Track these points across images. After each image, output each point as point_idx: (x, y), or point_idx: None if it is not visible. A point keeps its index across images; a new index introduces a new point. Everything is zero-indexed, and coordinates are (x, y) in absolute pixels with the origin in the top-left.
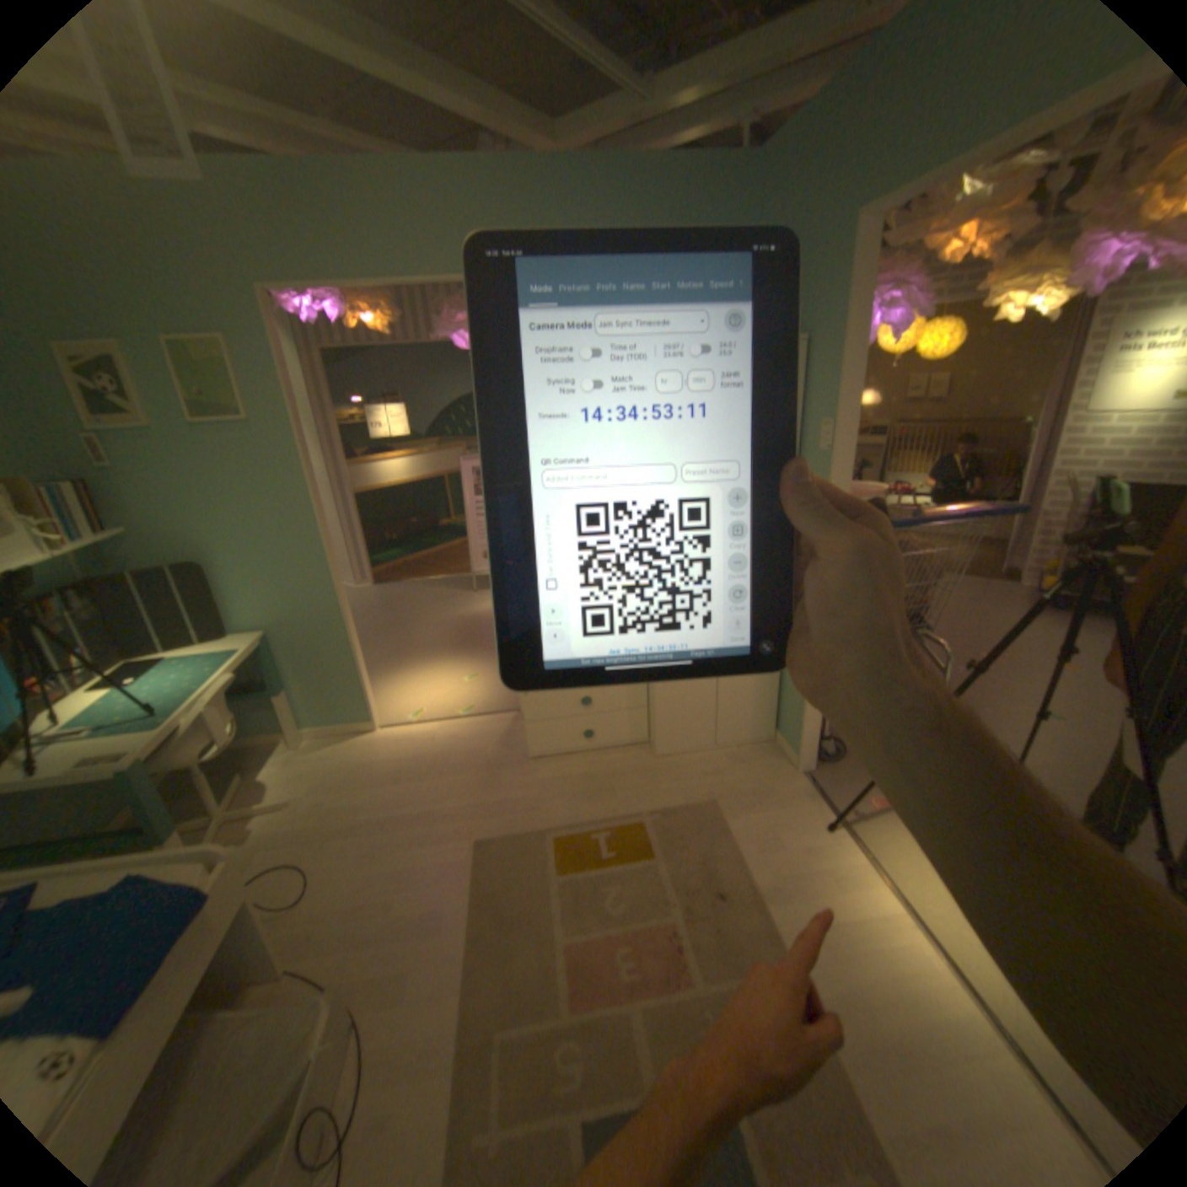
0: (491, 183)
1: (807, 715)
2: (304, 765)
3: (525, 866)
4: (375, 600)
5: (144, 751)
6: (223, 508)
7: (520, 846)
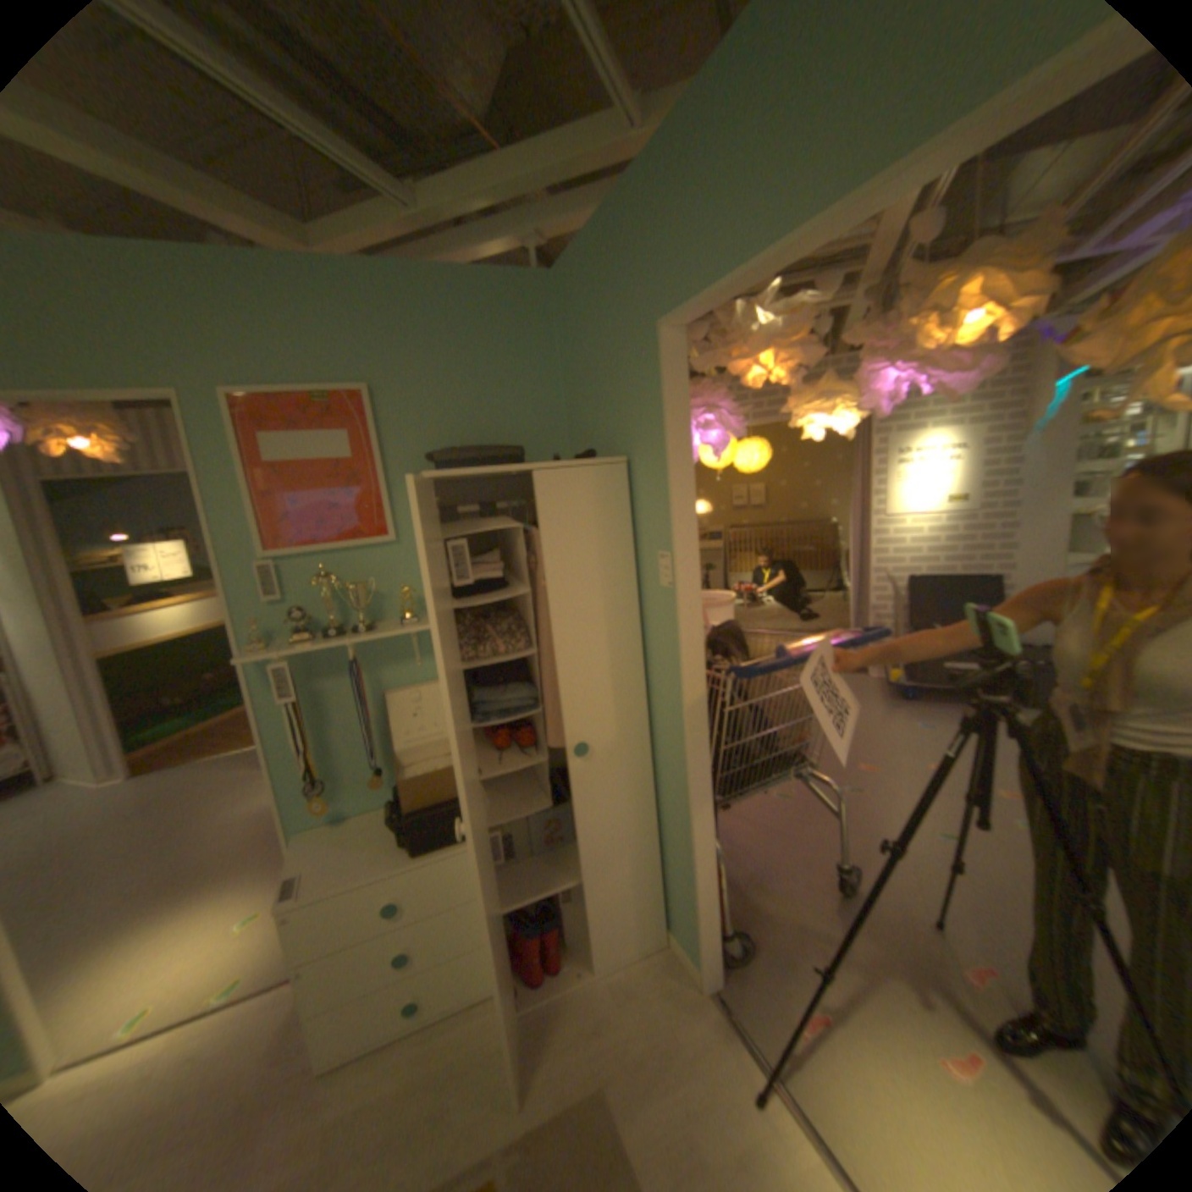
0: (210, 279)
1: (703, 919)
2: None
3: None
4: (127, 803)
5: None
6: None
7: None
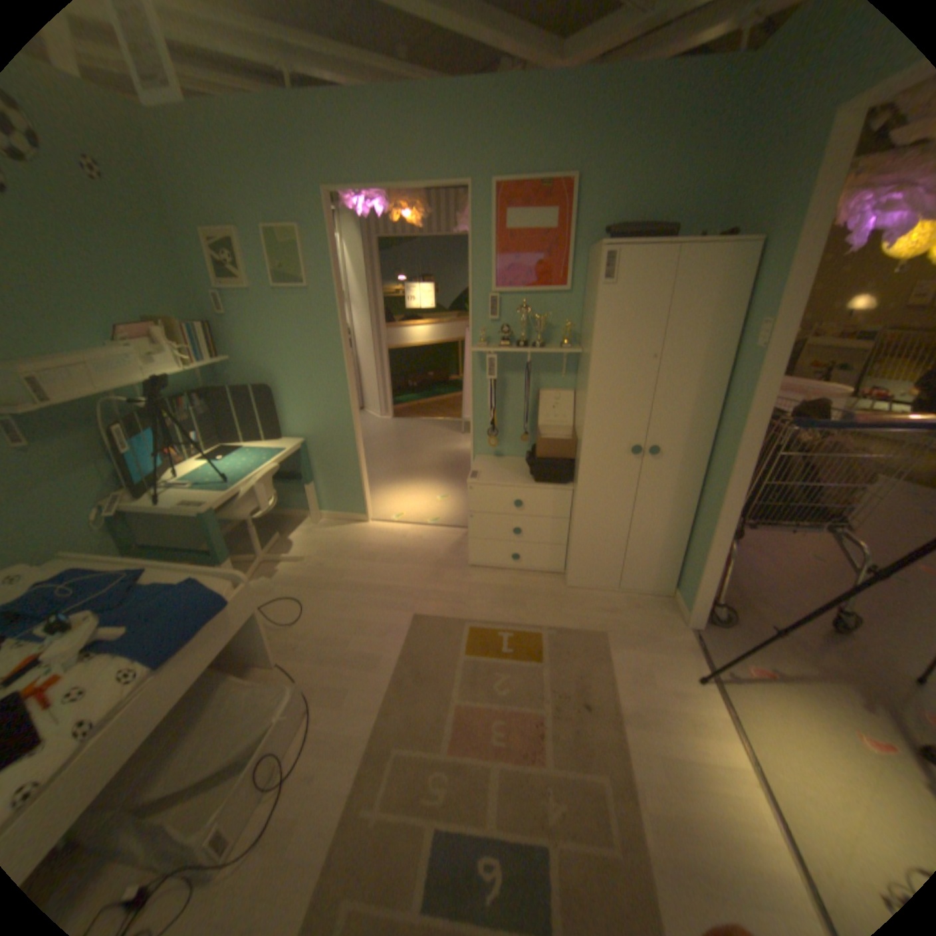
0: (500, 100)
1: (703, 581)
2: (318, 535)
3: (445, 641)
4: (392, 429)
5: (216, 503)
6: (288, 349)
7: (445, 626)
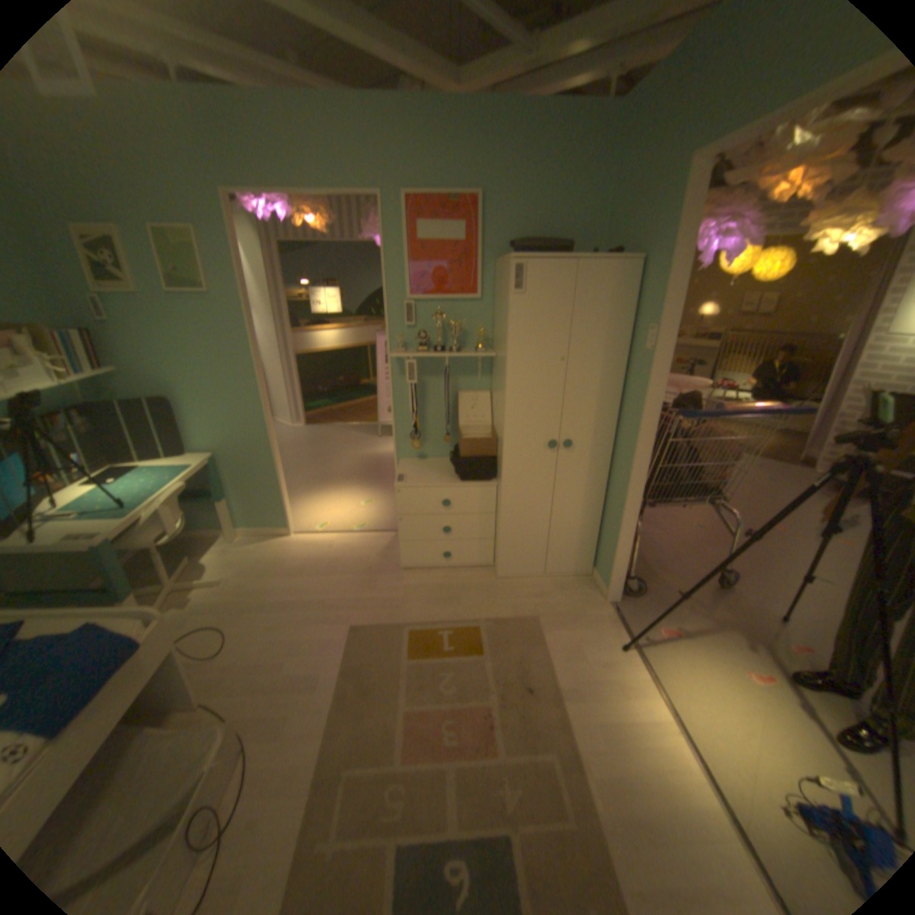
0: (404, 117)
1: (617, 558)
2: (234, 557)
3: (385, 650)
4: (305, 437)
5: (111, 535)
6: (187, 359)
7: (383, 635)
